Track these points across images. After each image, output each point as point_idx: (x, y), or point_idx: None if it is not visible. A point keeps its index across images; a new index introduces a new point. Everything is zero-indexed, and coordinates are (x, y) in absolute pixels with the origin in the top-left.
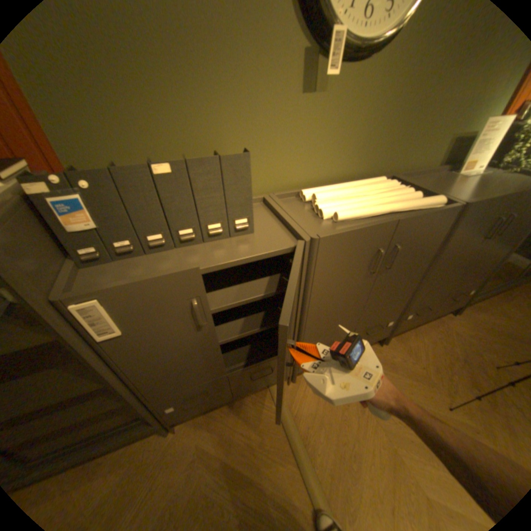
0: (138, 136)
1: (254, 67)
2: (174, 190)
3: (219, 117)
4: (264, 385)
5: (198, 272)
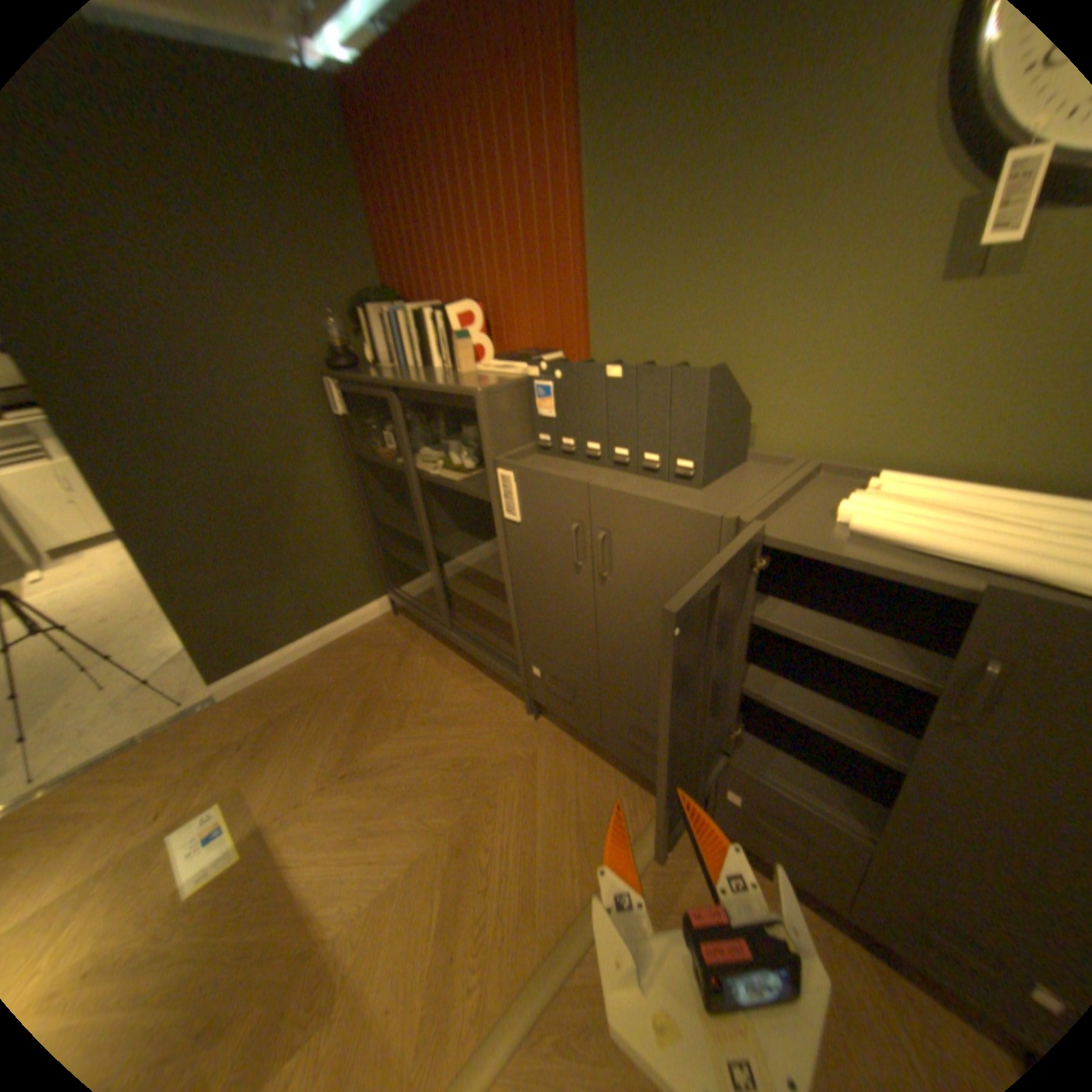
0: (658, 340)
1: (837, 246)
2: (620, 398)
3: (760, 321)
4: (648, 774)
5: (586, 490)
